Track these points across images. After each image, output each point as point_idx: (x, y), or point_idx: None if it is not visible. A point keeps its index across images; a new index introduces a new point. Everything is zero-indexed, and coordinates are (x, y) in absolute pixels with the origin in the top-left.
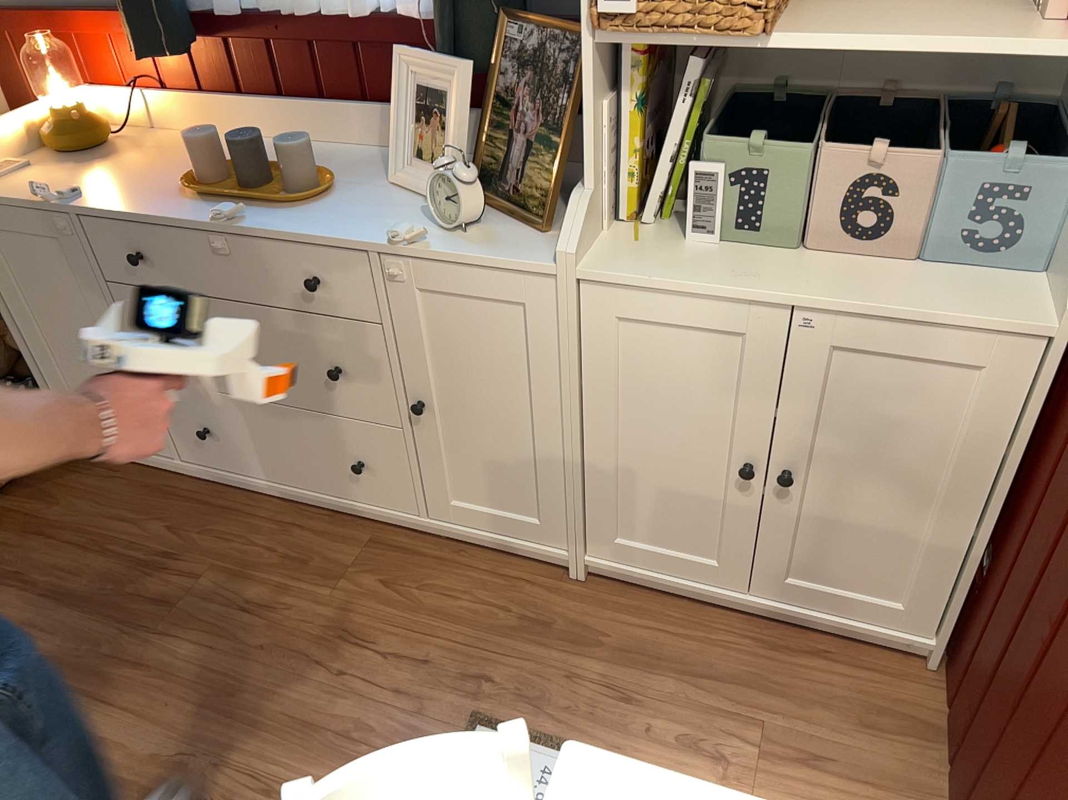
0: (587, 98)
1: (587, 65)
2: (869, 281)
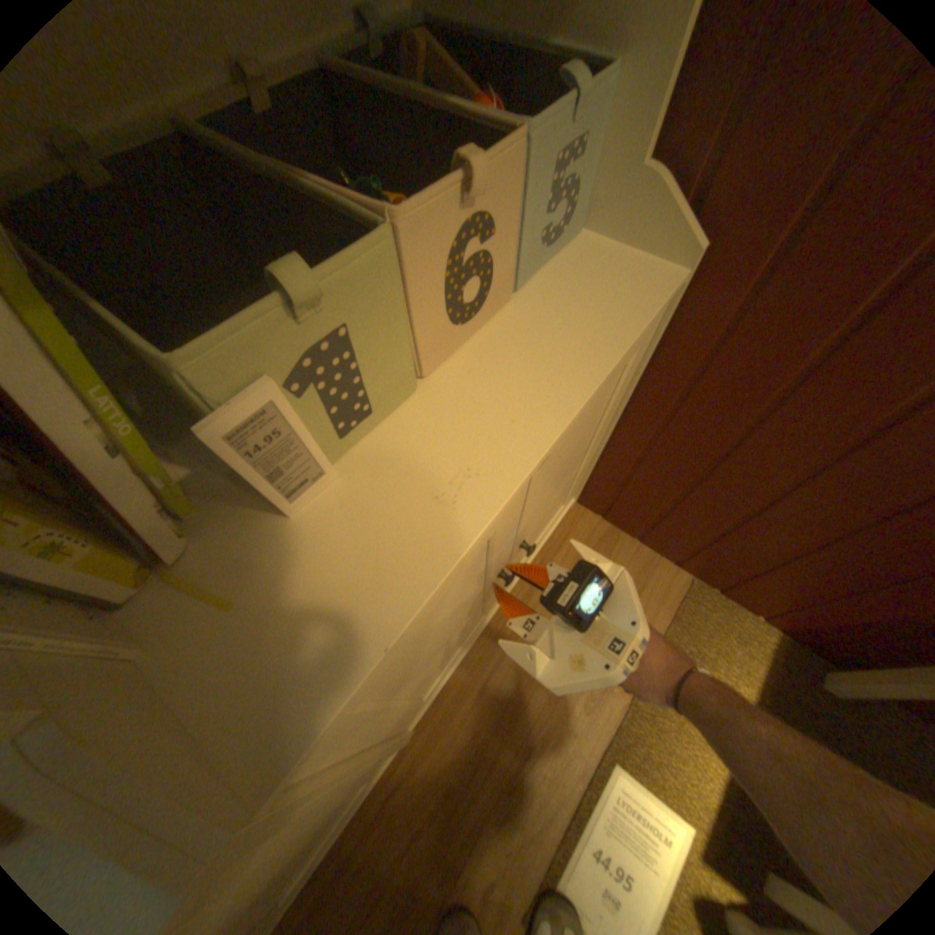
0: None
1: None
2: (534, 348)
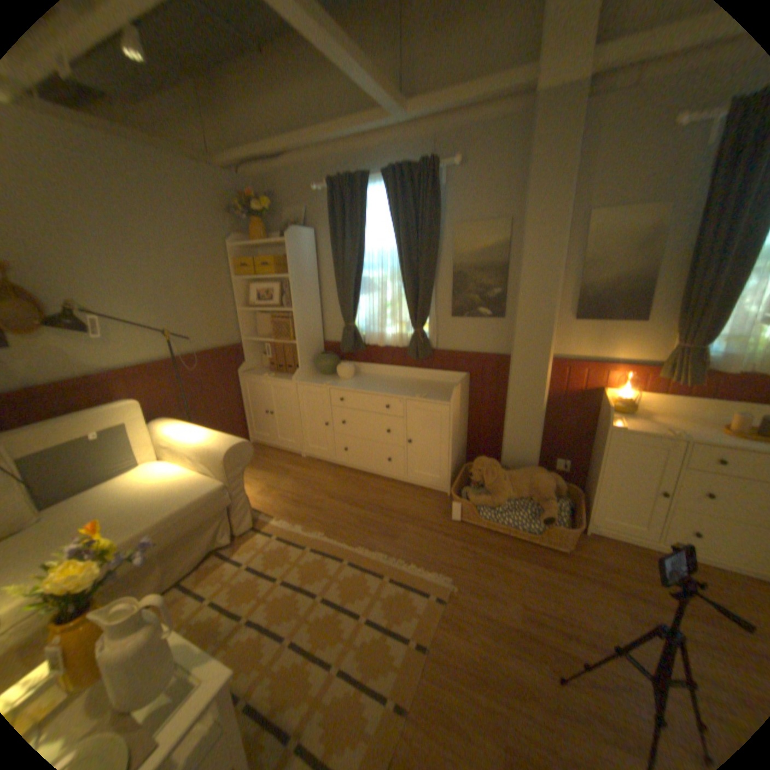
0: None
1: None
2: None
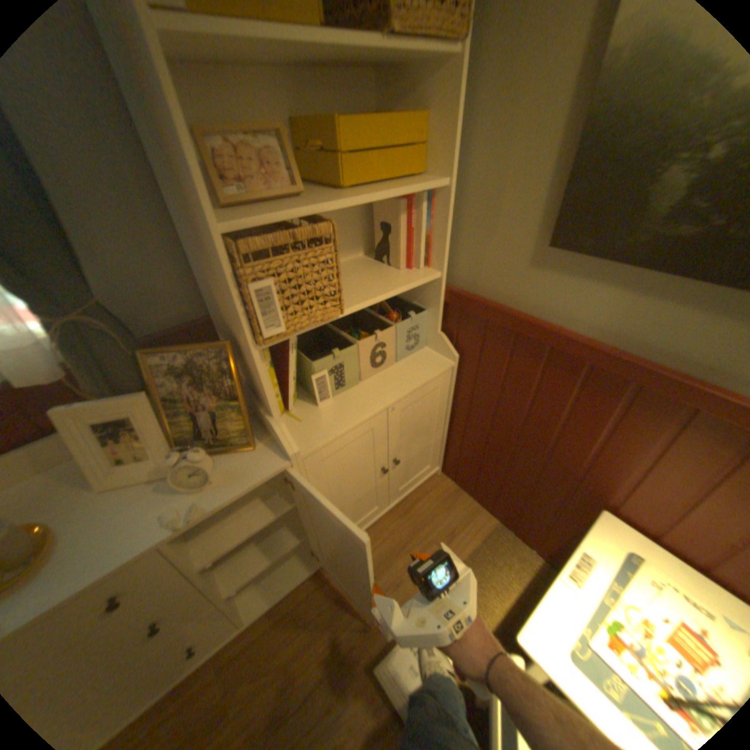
0: (259, 376)
1: (253, 360)
2: (396, 379)
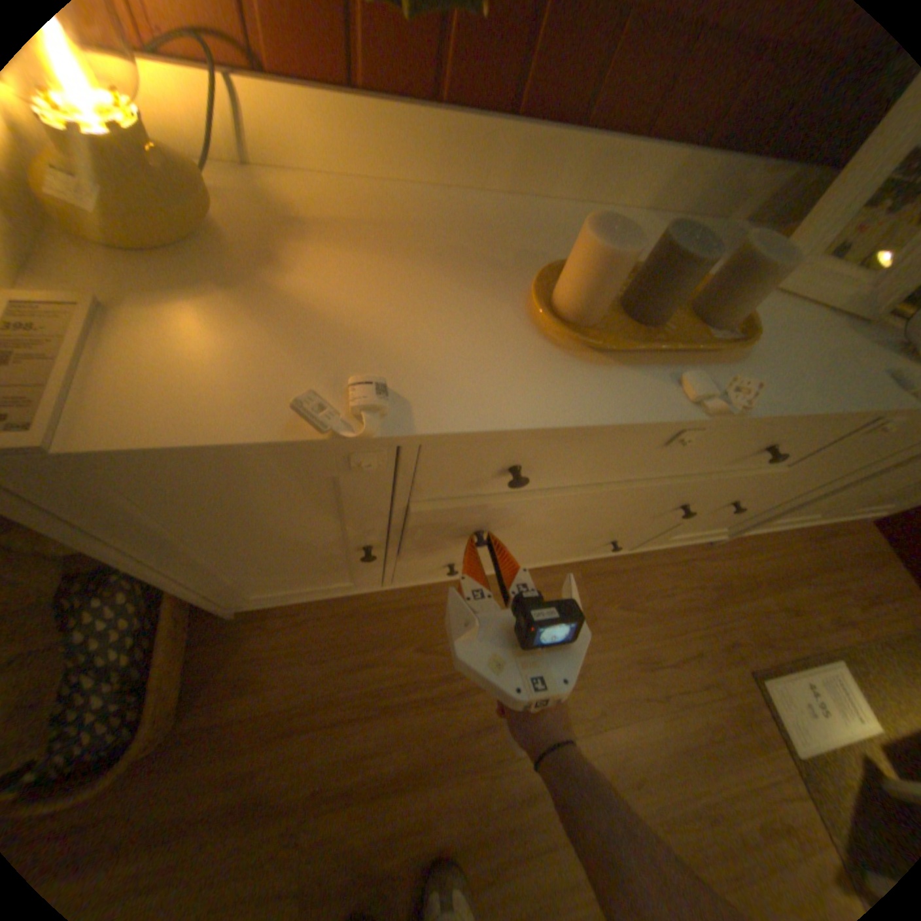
0: None
1: None
2: None
